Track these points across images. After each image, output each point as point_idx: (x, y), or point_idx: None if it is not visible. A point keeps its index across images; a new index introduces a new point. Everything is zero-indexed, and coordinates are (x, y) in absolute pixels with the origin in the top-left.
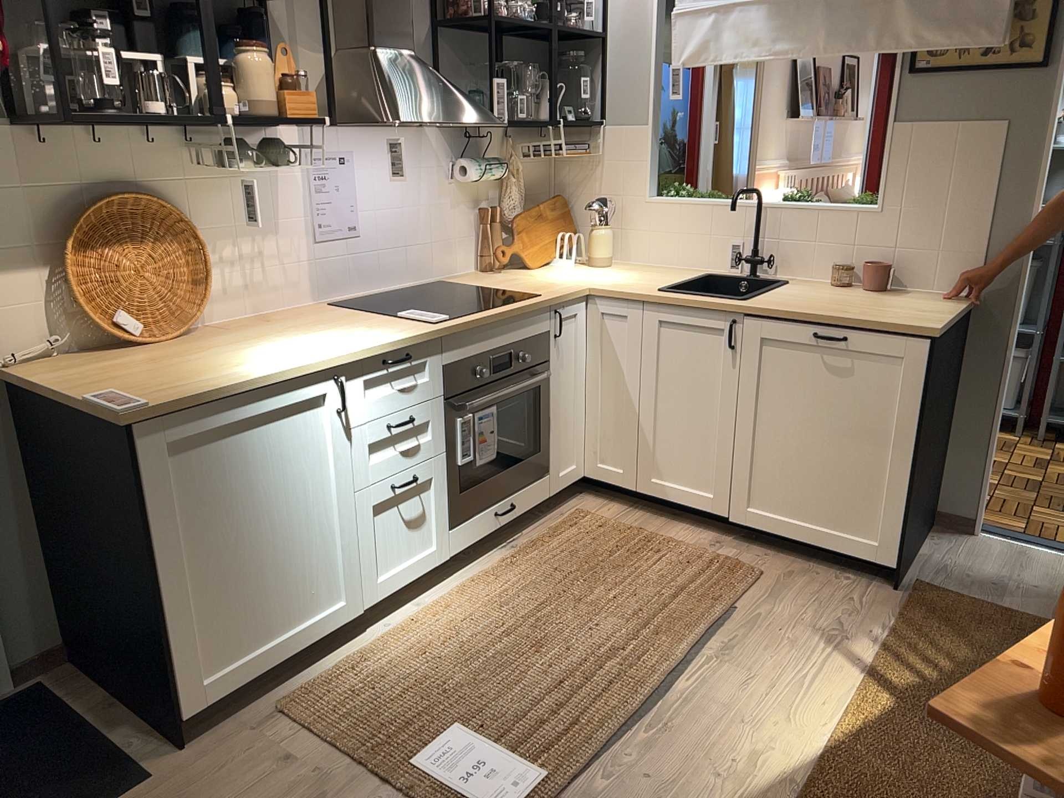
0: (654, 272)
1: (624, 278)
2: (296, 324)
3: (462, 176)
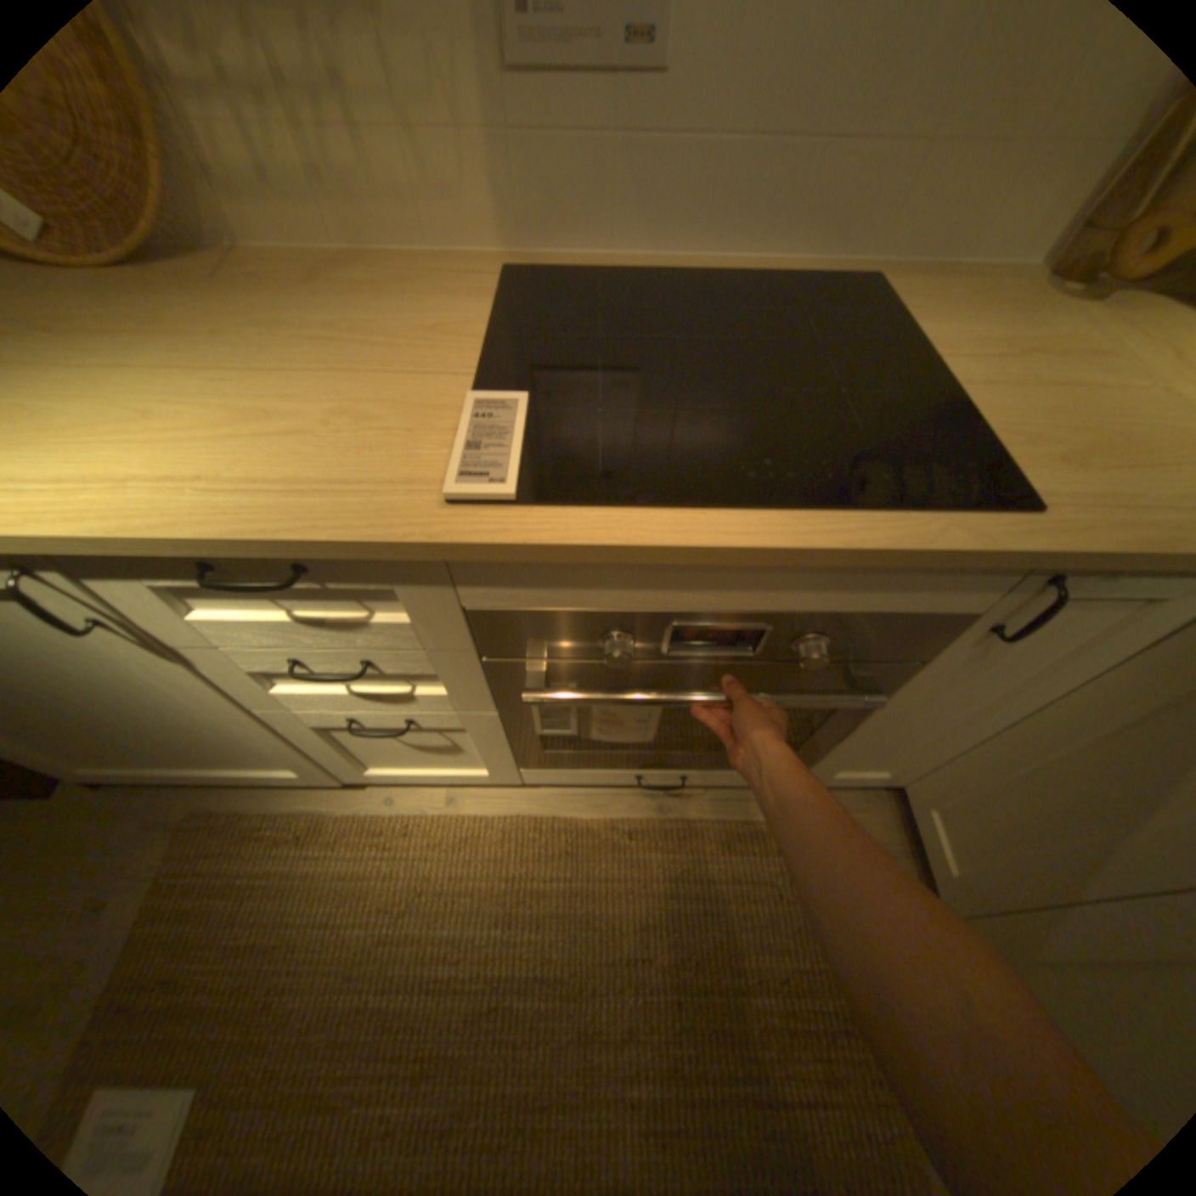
0: None
1: None
2: (310, 310)
3: None
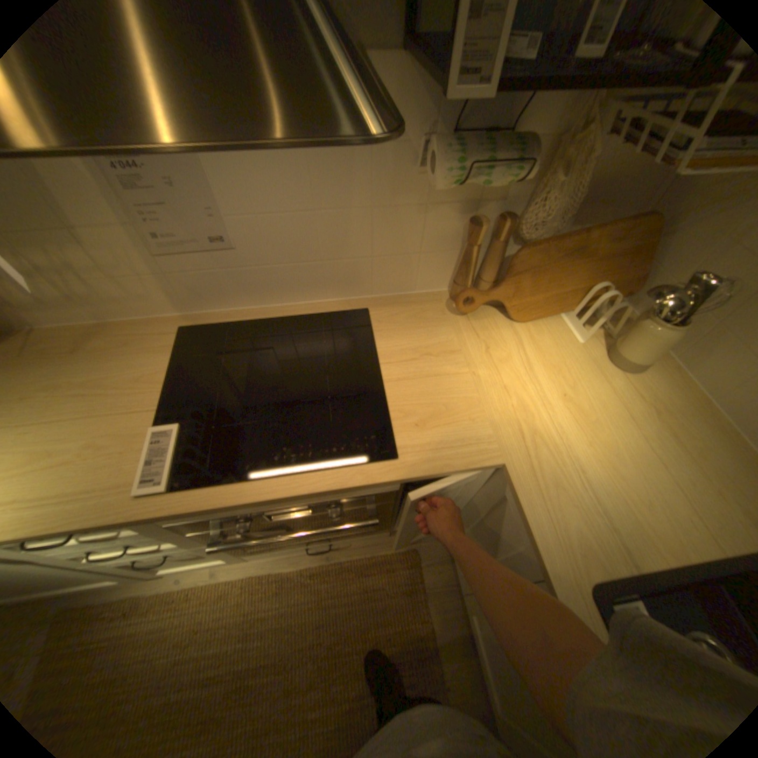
0: (682, 452)
1: (601, 452)
2: (72, 375)
3: (433, 168)
